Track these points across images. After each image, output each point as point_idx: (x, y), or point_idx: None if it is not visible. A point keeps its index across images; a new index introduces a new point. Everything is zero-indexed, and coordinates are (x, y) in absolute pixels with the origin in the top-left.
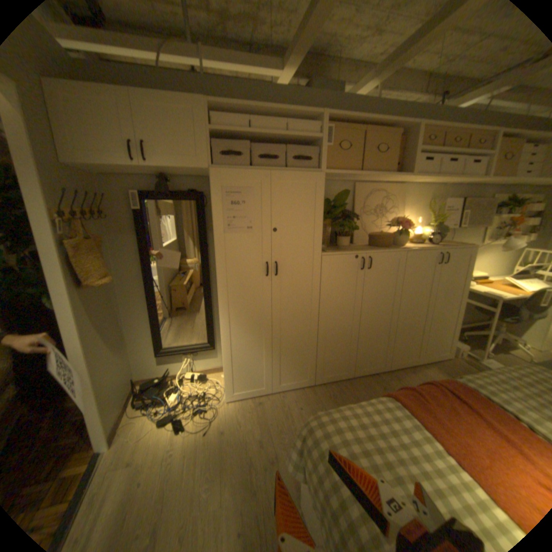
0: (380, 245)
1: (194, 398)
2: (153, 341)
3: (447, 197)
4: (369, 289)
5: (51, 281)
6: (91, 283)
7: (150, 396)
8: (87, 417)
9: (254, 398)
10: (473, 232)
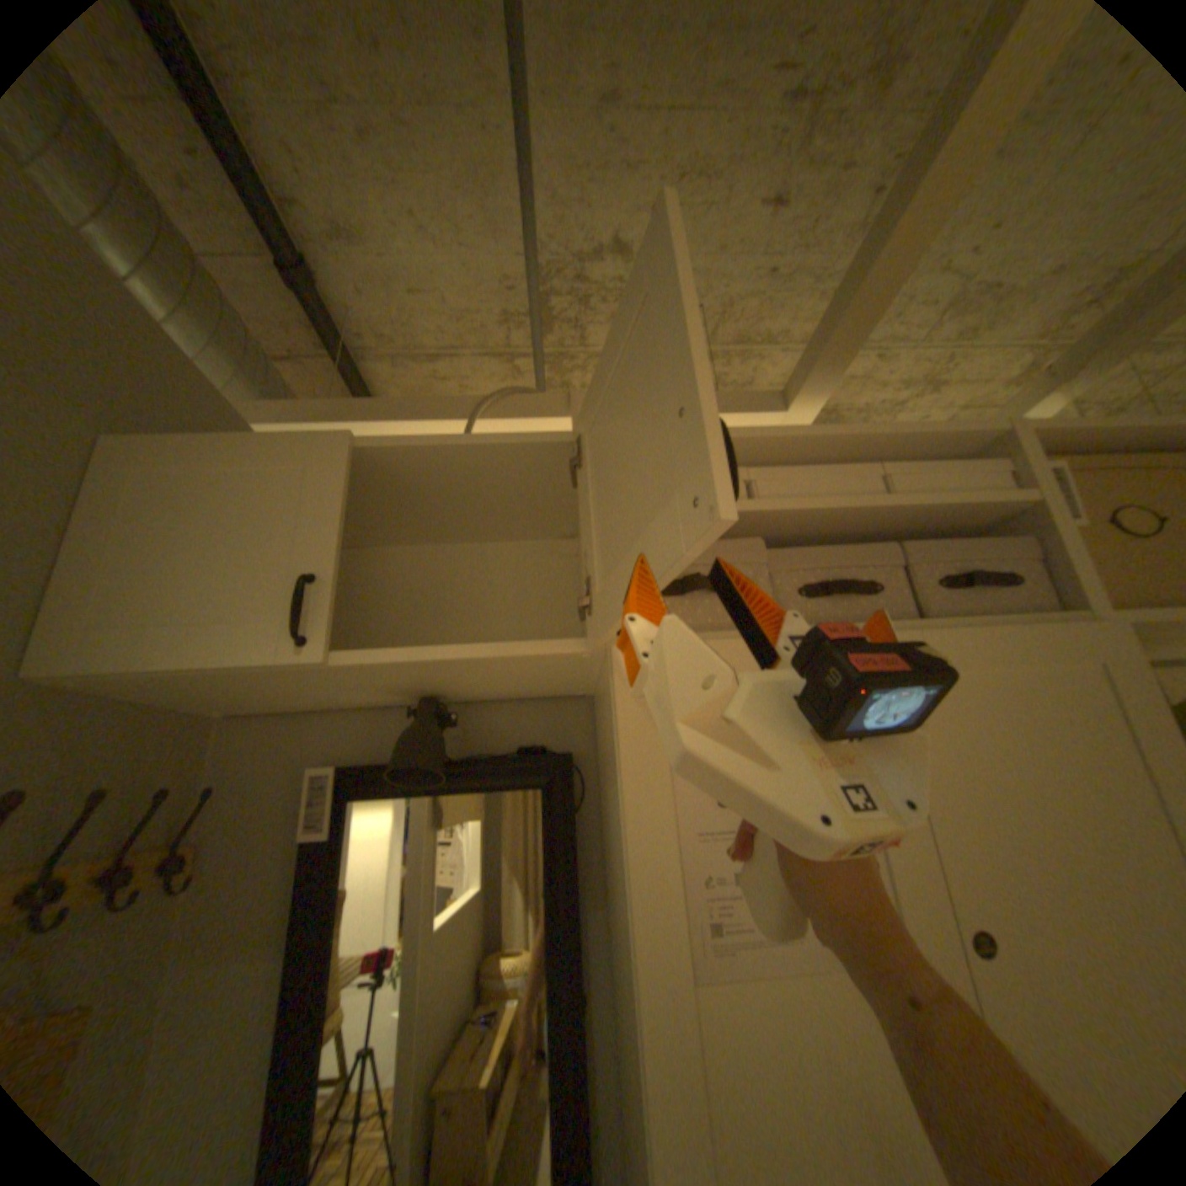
0: None
1: None
2: None
3: None
4: None
5: None
6: None
7: None
8: None
9: None
10: None
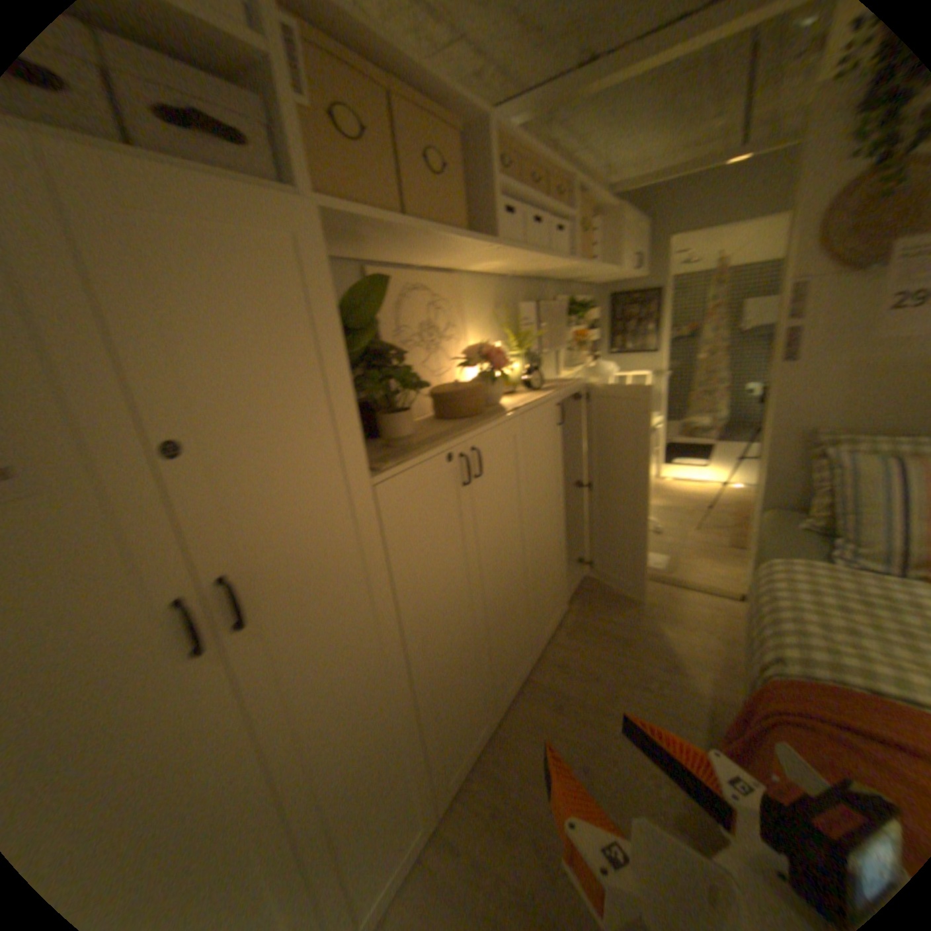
0: (470, 412)
1: None
2: None
3: (515, 301)
4: (484, 520)
5: None
6: None
7: None
8: None
9: None
10: (547, 358)
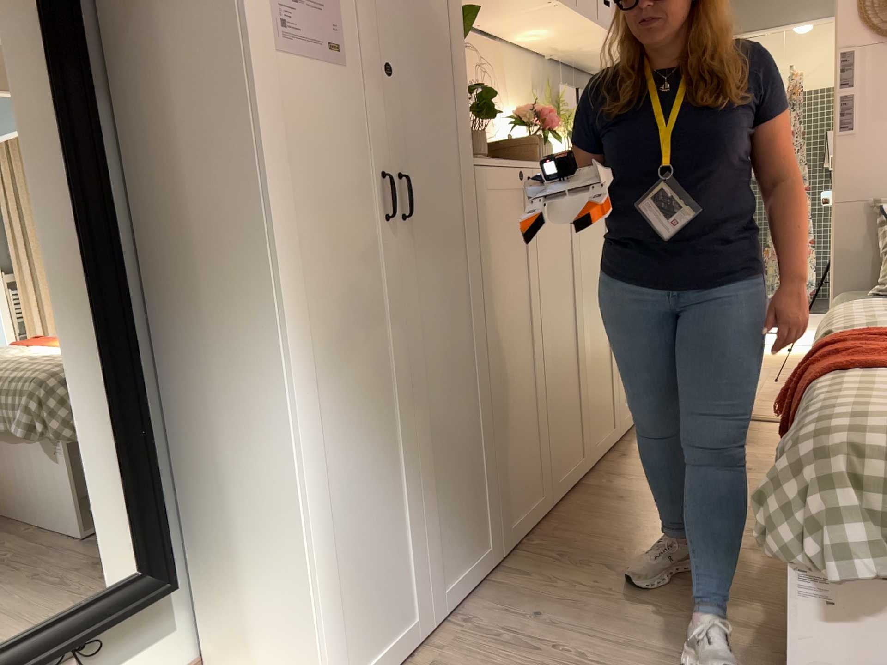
0: (525, 160)
1: None
2: None
3: (552, 85)
4: (545, 258)
5: None
6: None
7: None
8: None
9: None
10: None
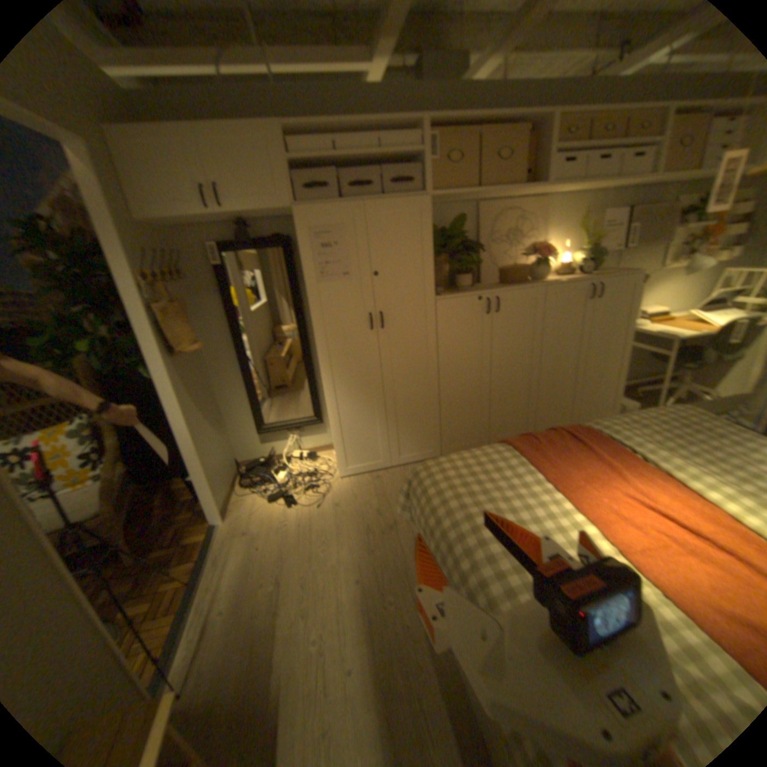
0: (512, 281)
1: (303, 474)
2: (253, 416)
3: (607, 208)
4: (498, 337)
5: (143, 348)
6: (181, 349)
7: (257, 473)
8: (196, 489)
9: (371, 472)
10: (648, 252)
